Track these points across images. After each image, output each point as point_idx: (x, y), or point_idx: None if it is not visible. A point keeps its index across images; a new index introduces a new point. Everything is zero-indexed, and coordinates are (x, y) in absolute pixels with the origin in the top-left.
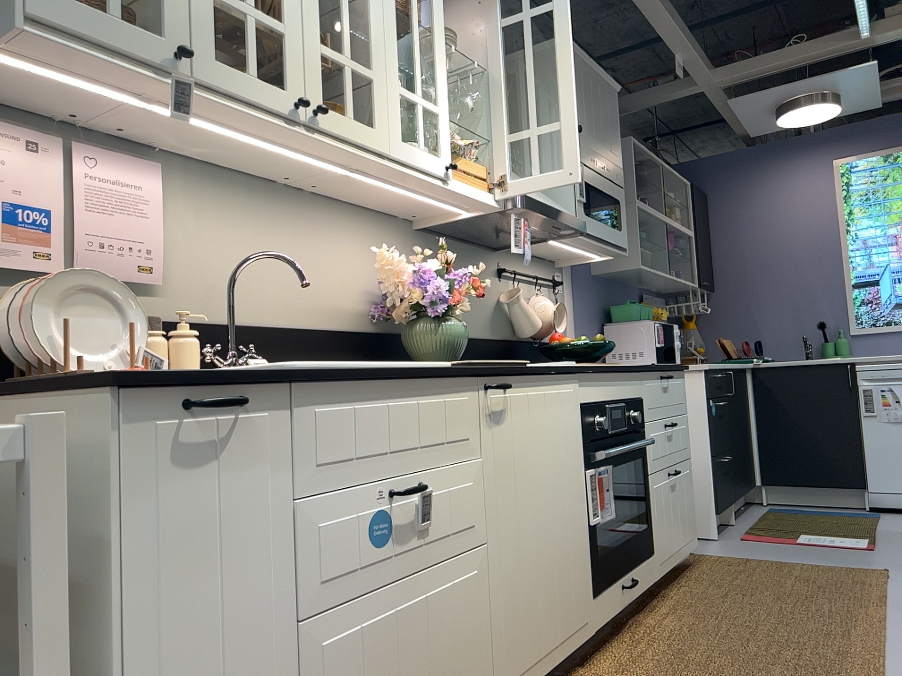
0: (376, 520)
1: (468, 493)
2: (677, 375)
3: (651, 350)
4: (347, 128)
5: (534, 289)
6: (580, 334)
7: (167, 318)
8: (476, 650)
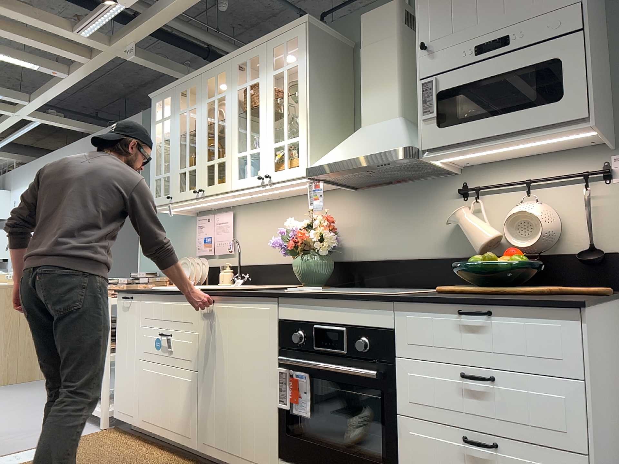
0: (157, 340)
1: (189, 345)
2: (528, 314)
3: None
4: (213, 189)
5: (532, 195)
6: None
7: (236, 264)
8: (188, 413)
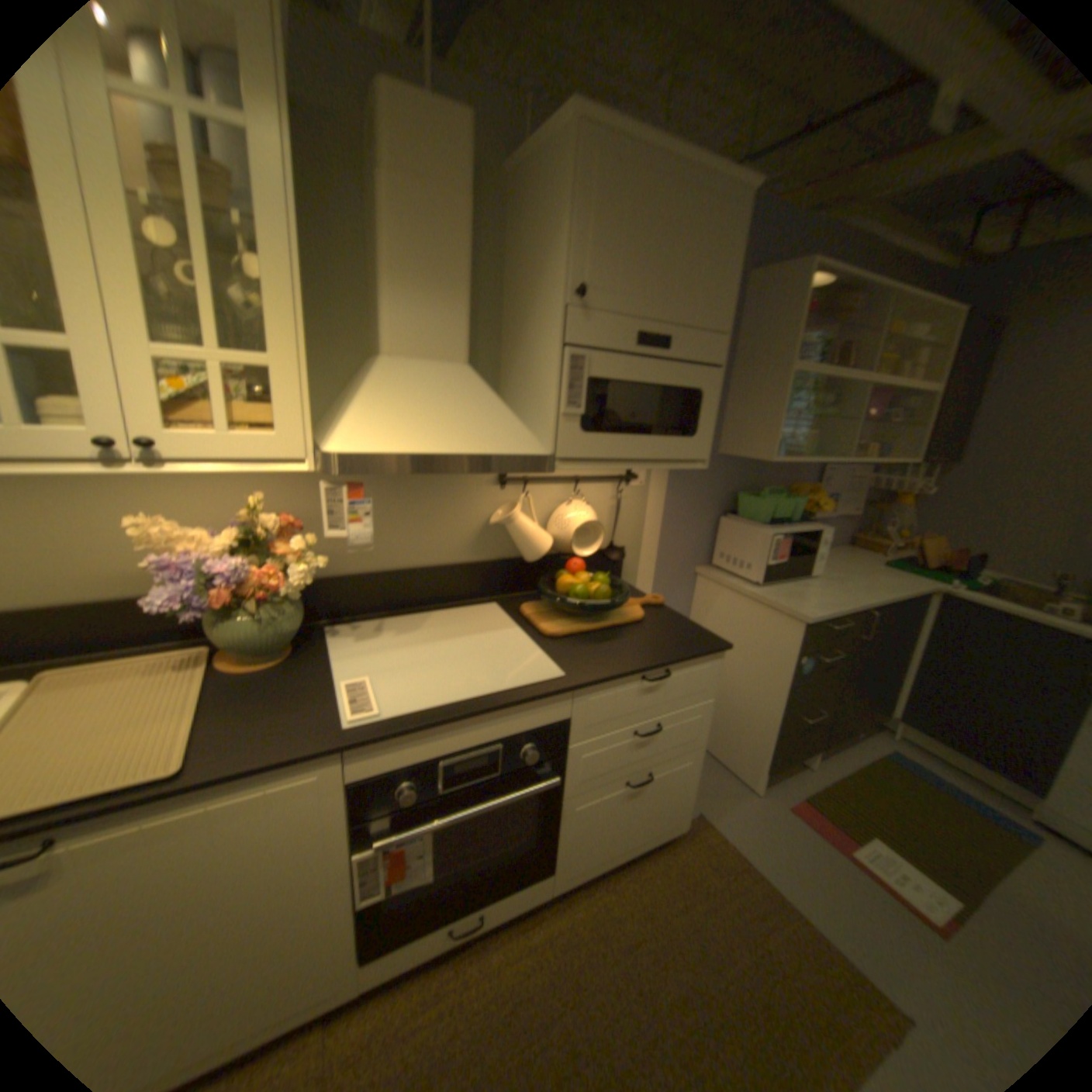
0: None
1: None
2: (695, 663)
3: (763, 564)
4: None
5: (574, 490)
6: (667, 530)
7: None
8: None
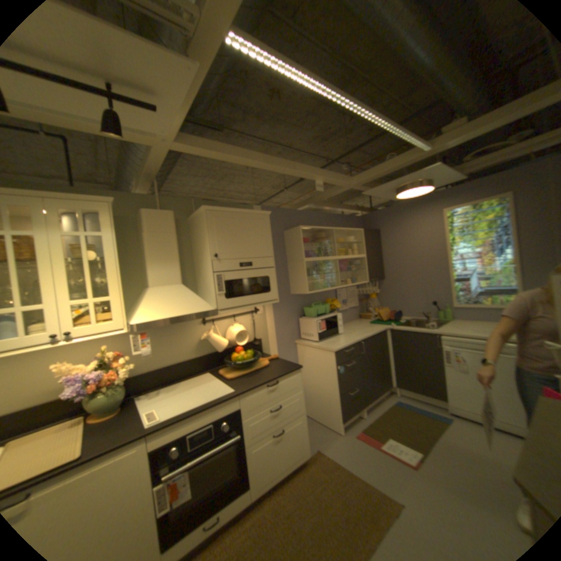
0: None
1: None
2: (287, 376)
3: (316, 333)
4: None
5: (233, 320)
6: (277, 328)
7: None
8: None
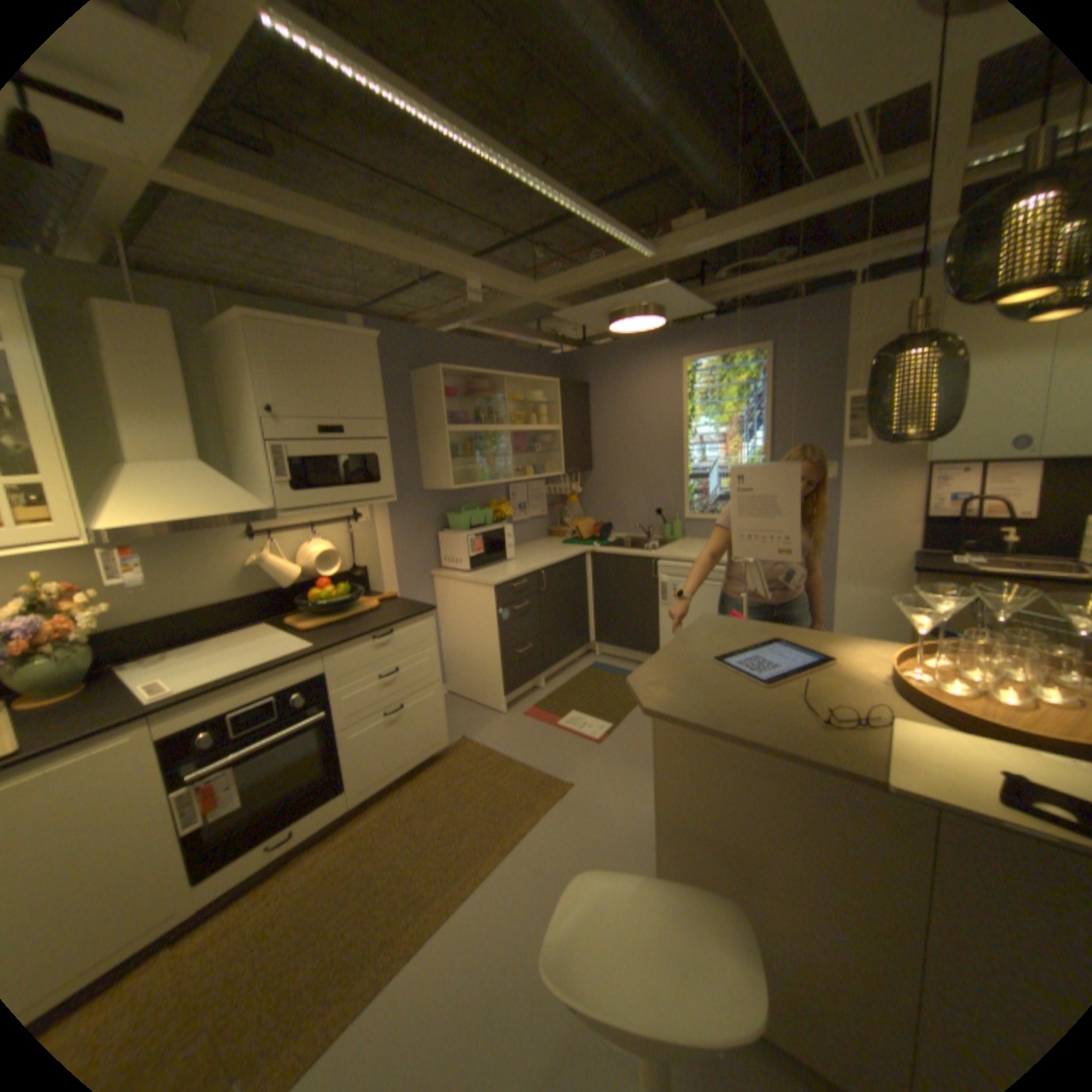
0: None
1: None
2: (411, 623)
3: (468, 557)
4: None
5: (312, 533)
6: (398, 549)
7: None
8: None
